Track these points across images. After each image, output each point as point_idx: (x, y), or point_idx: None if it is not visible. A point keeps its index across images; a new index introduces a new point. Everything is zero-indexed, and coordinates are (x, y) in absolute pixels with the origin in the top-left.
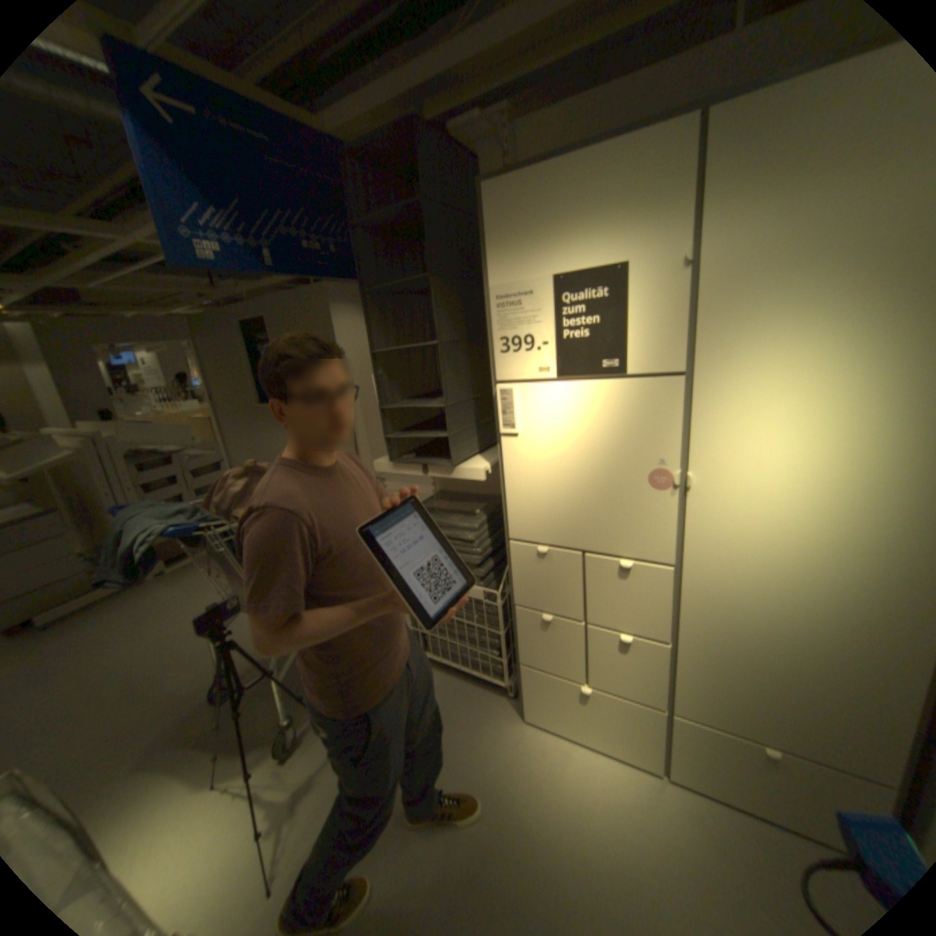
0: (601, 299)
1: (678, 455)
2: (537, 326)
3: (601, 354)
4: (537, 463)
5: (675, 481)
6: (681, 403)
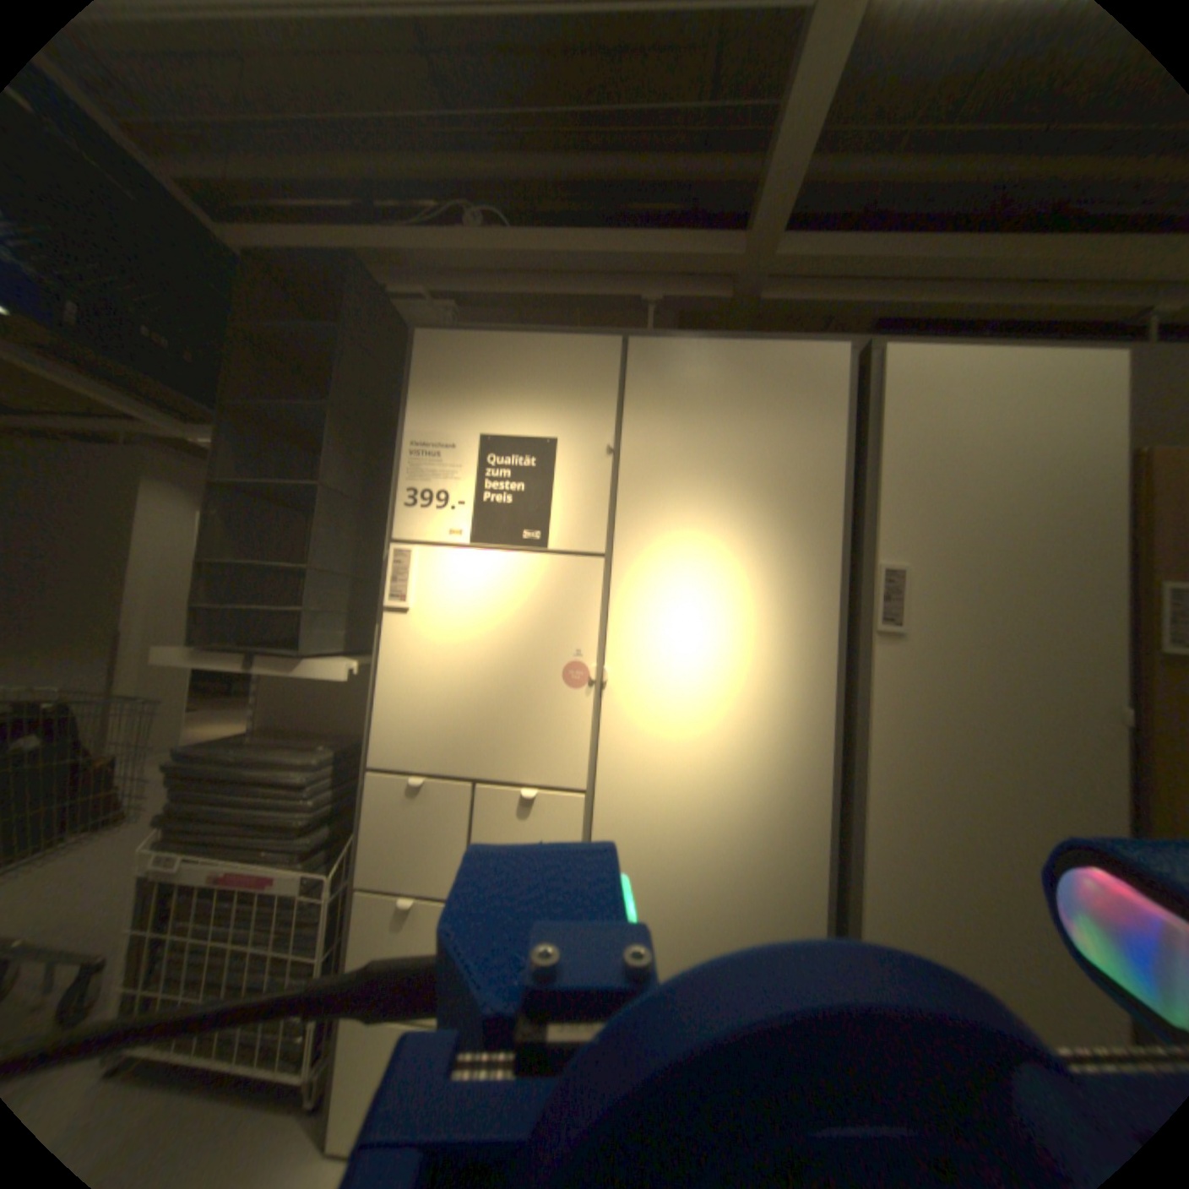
0: (527, 470)
1: (594, 646)
2: (453, 484)
3: (522, 525)
4: (427, 652)
5: (590, 676)
6: (599, 588)
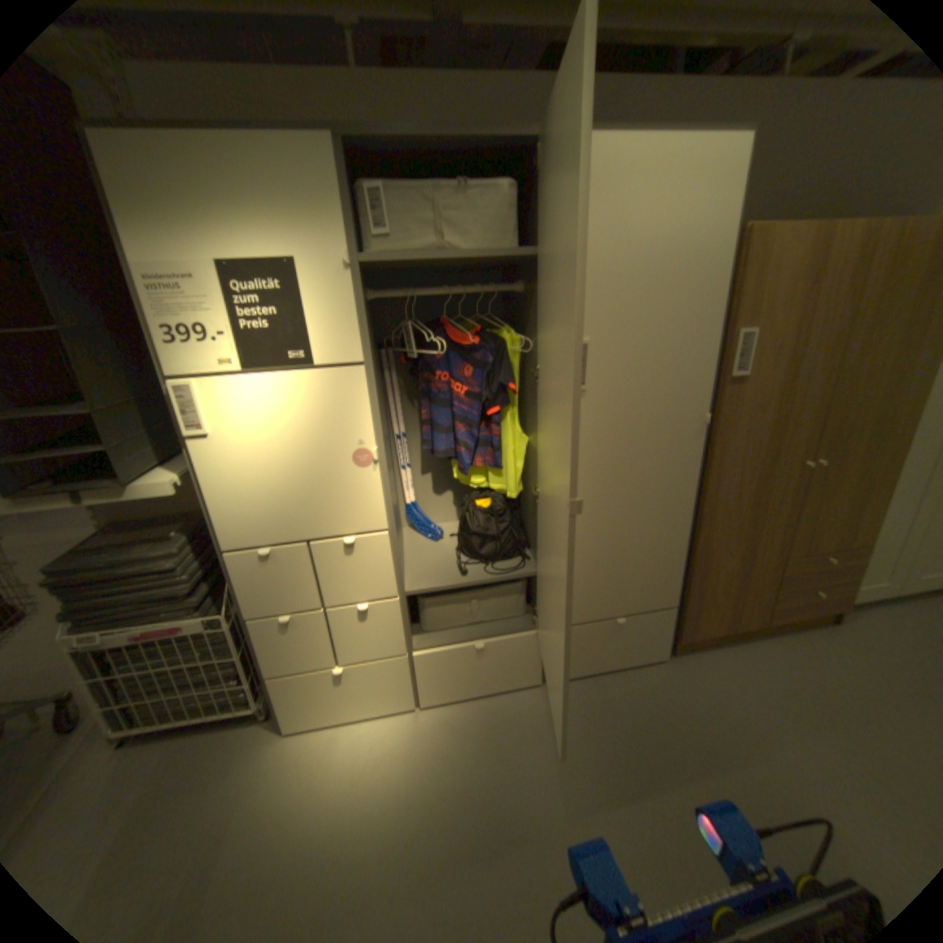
0: (274, 290)
1: (372, 433)
2: (205, 312)
3: (285, 344)
4: (237, 462)
5: (374, 456)
6: (366, 388)
